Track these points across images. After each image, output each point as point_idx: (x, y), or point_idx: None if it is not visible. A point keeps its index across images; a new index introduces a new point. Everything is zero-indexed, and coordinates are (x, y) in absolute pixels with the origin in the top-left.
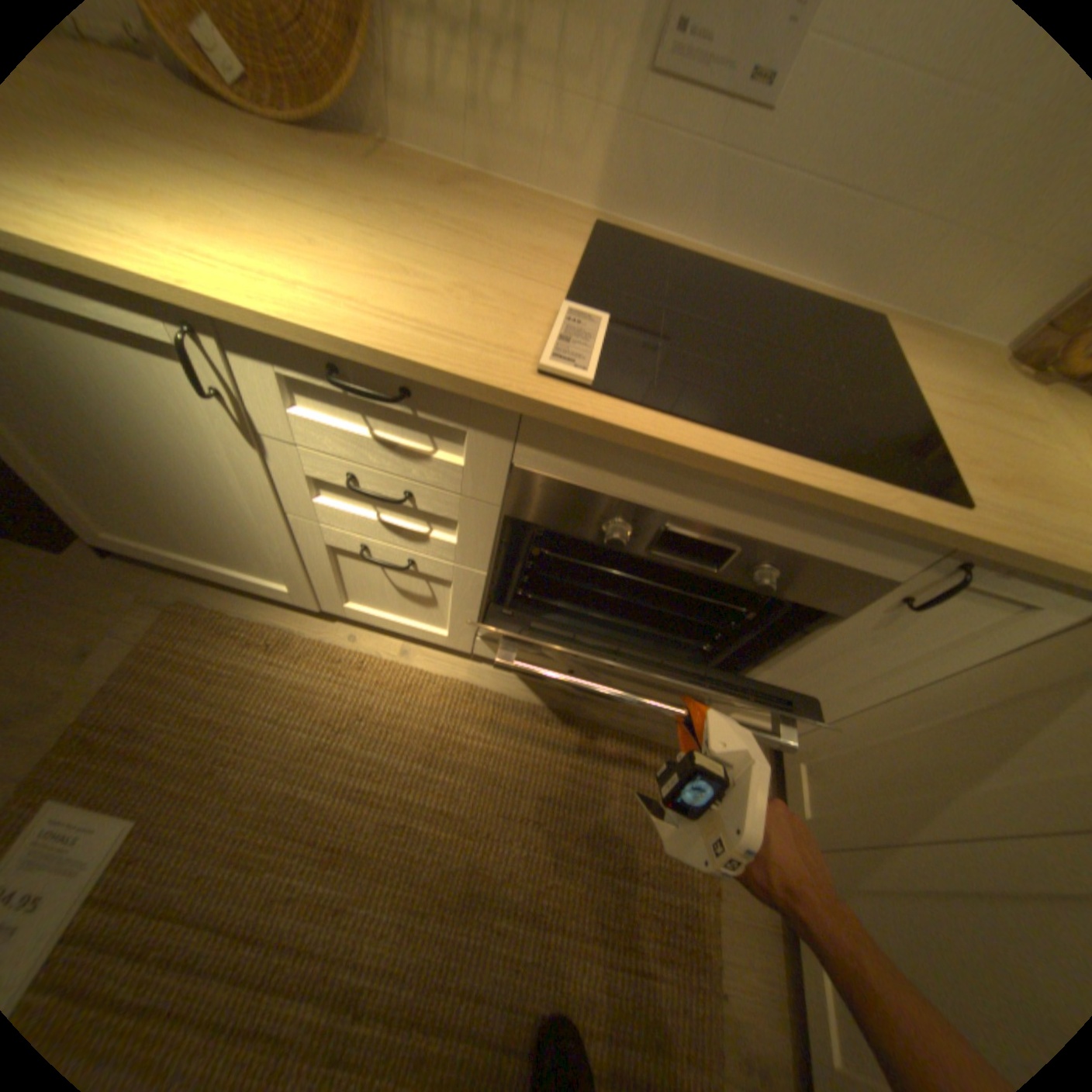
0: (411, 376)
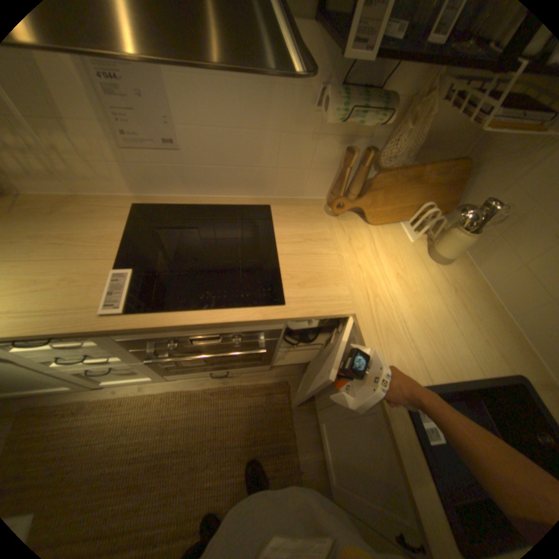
0: (47, 336)
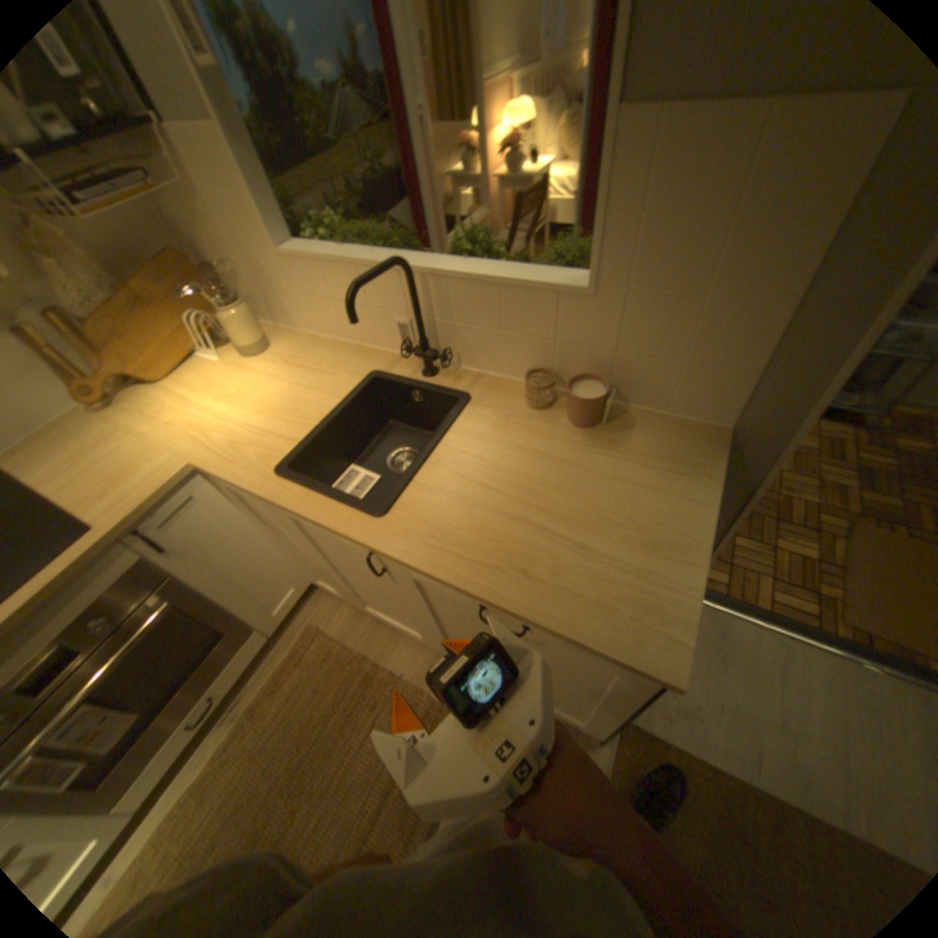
0: None
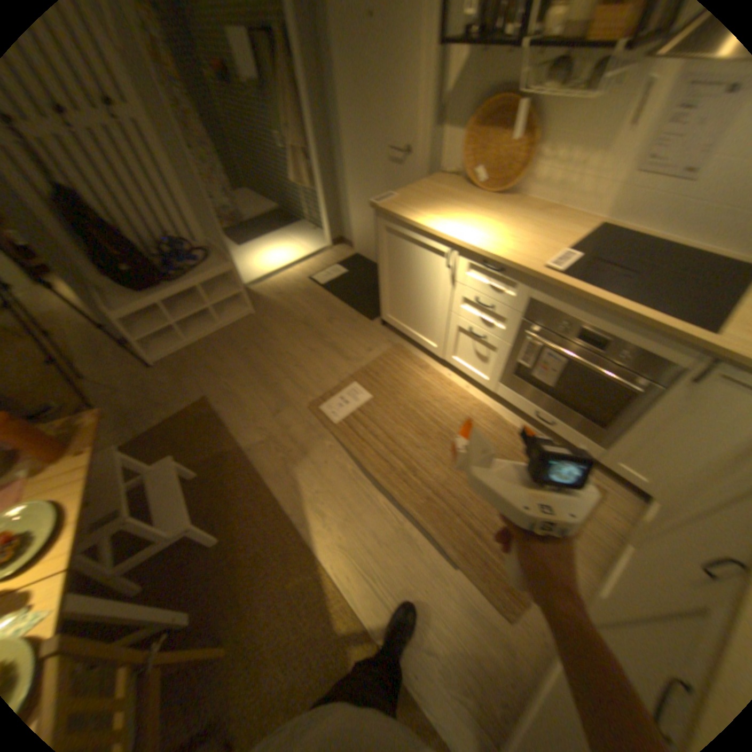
0: (506, 266)
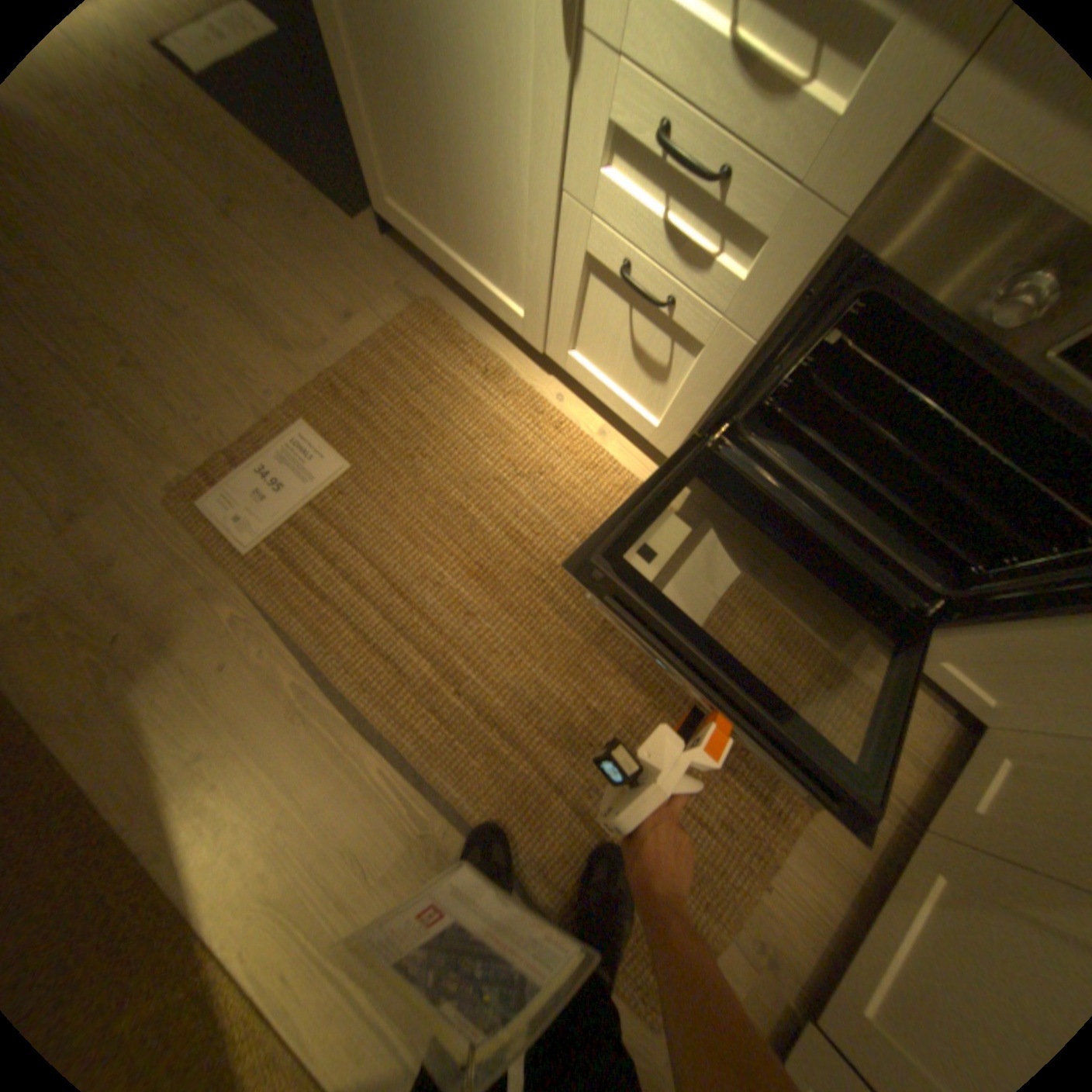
0: None
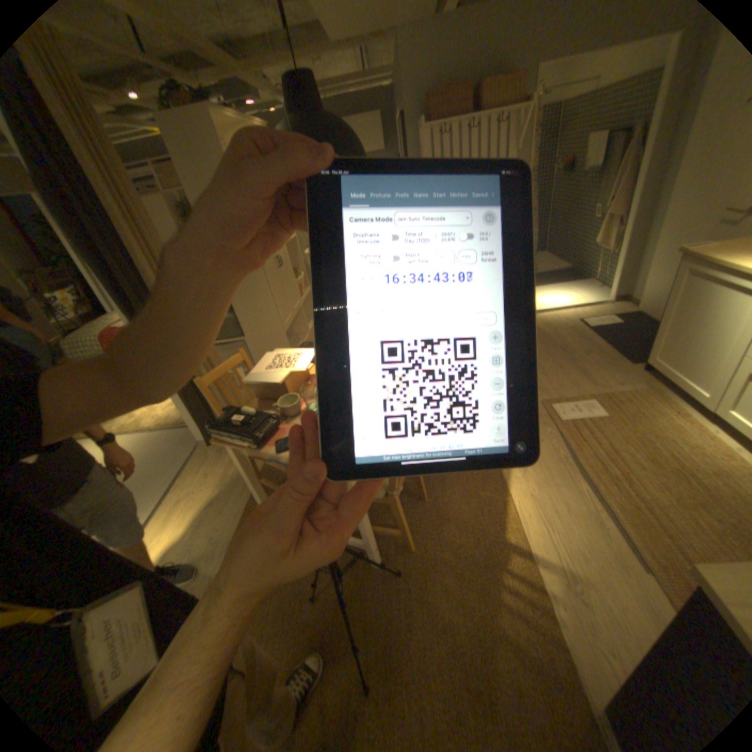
0: None
